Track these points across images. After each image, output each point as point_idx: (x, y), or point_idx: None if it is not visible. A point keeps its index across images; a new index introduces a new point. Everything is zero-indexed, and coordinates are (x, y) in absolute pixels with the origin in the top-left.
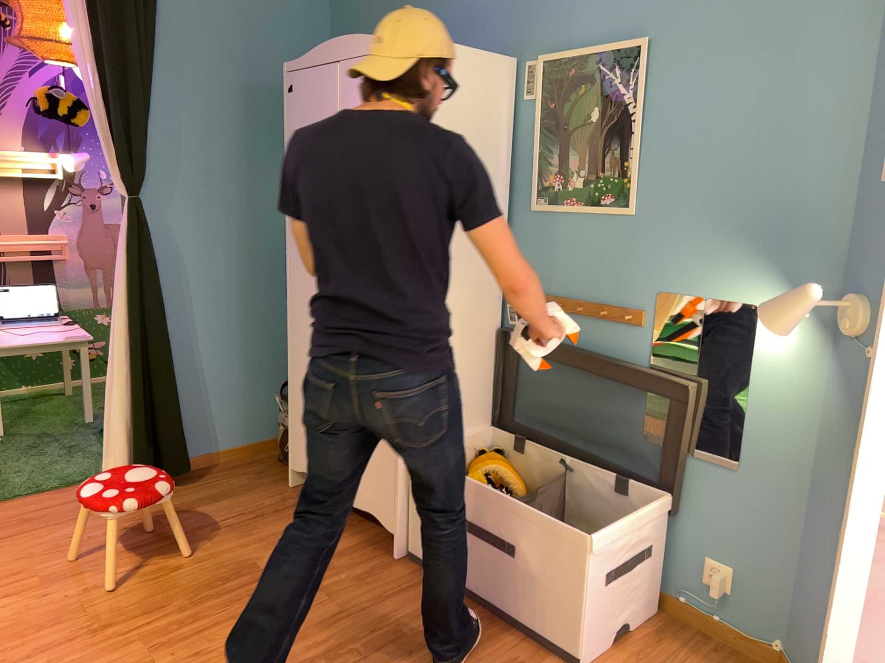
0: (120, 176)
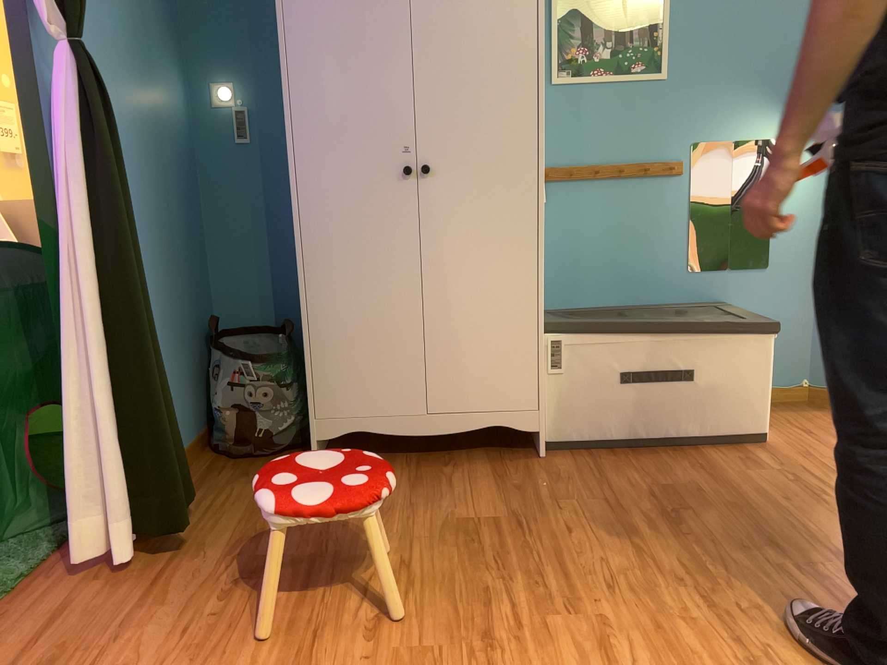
0: (53, 4)
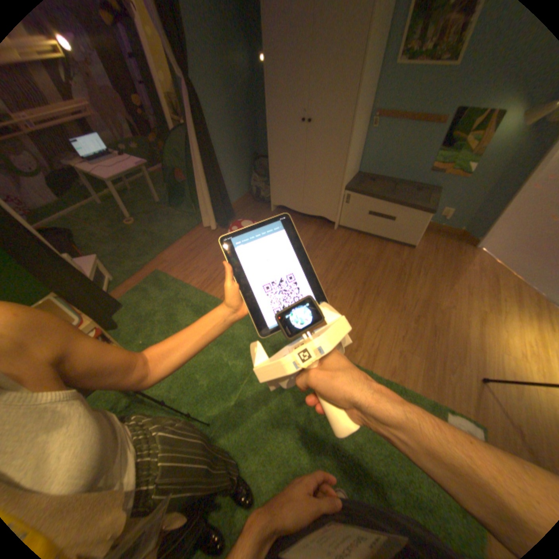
0: (177, 64)
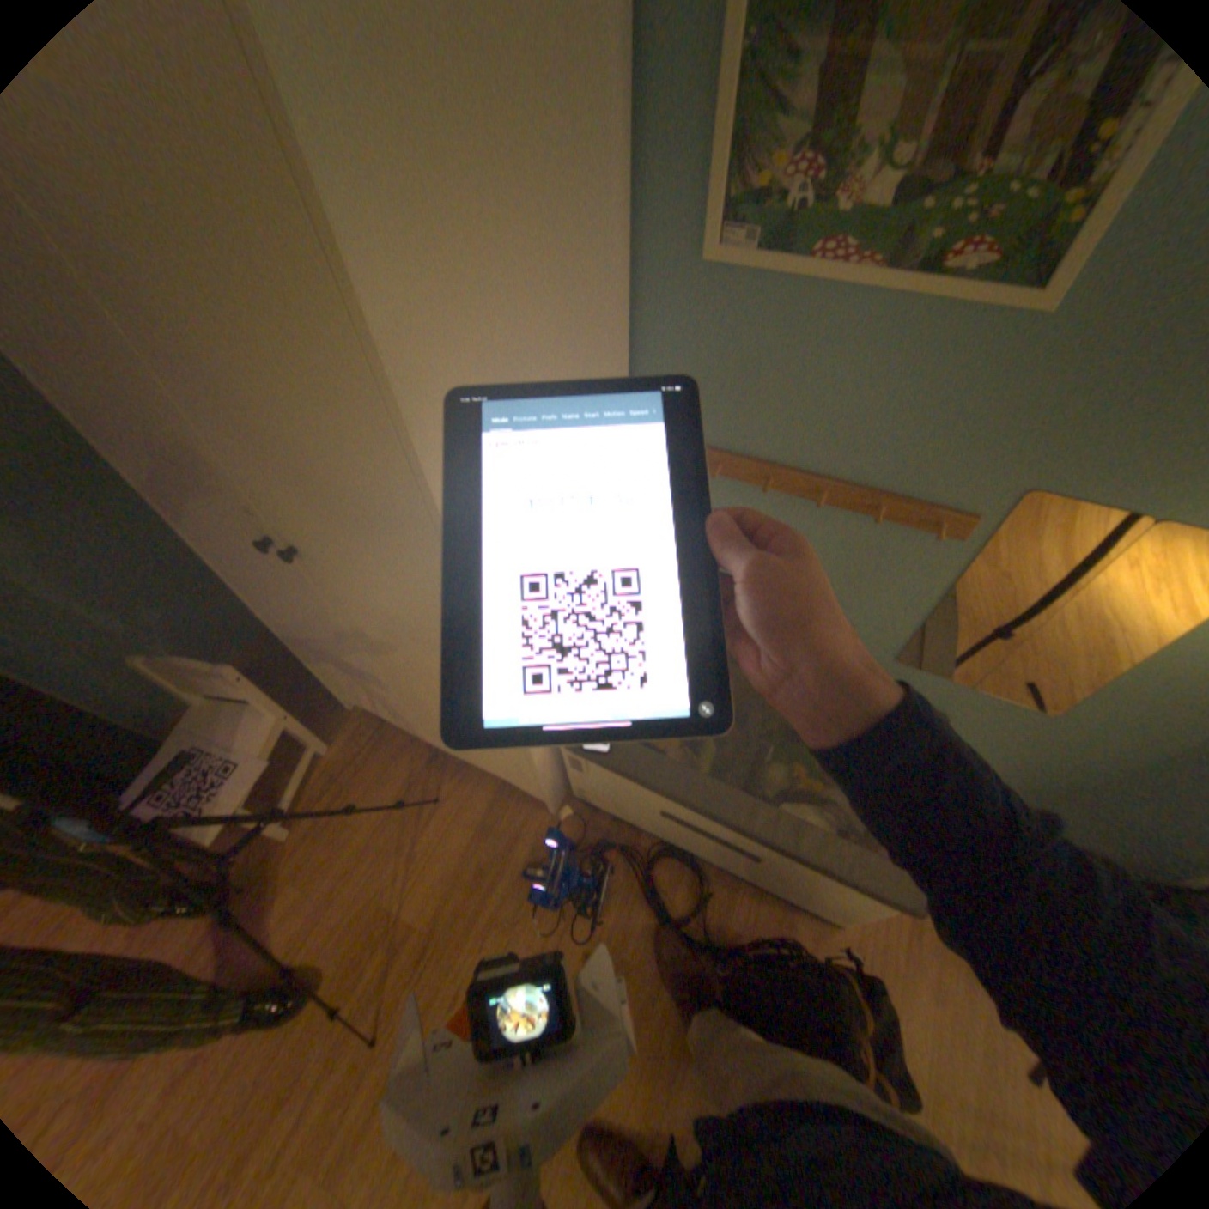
0: None
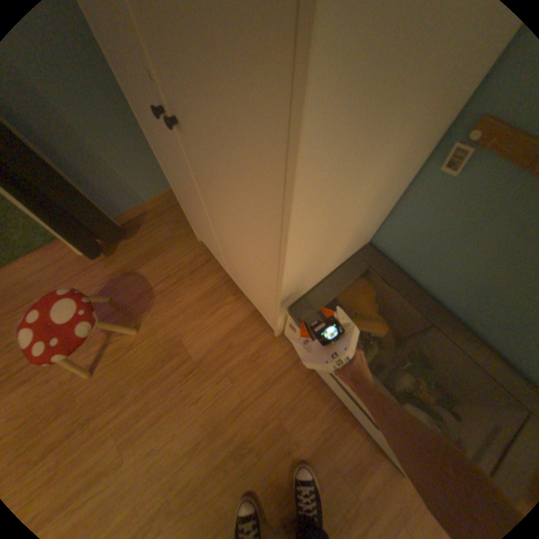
0: None
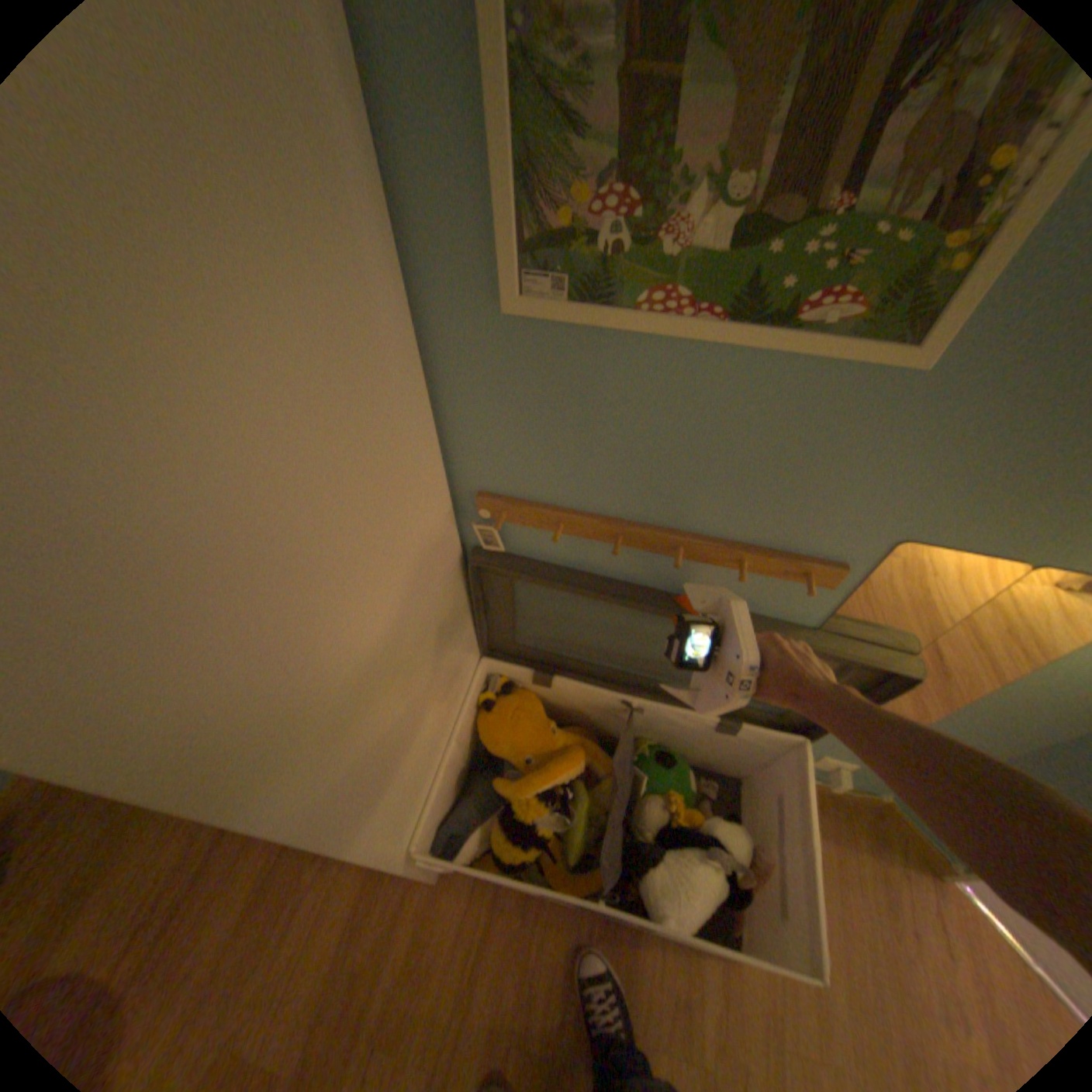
0: None
